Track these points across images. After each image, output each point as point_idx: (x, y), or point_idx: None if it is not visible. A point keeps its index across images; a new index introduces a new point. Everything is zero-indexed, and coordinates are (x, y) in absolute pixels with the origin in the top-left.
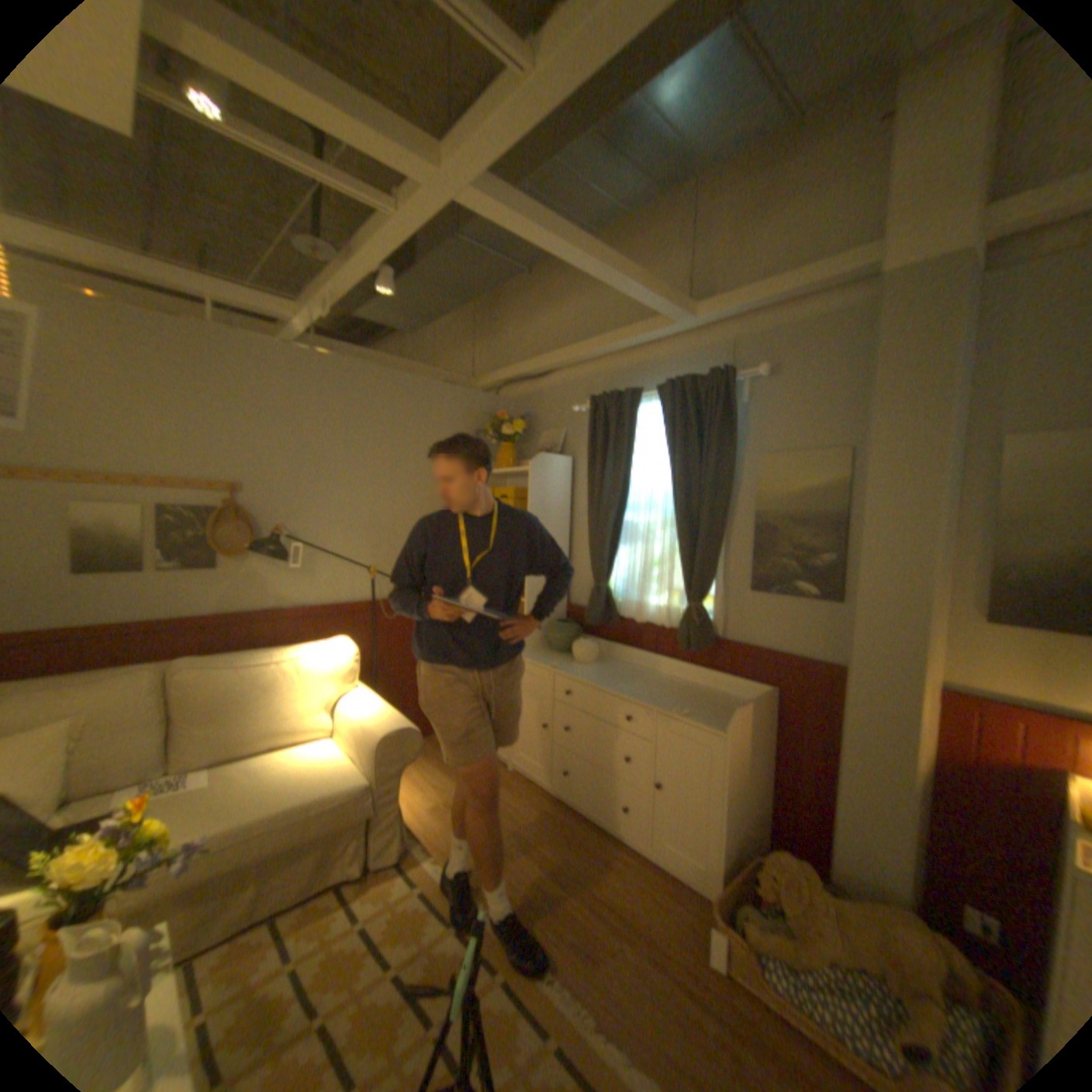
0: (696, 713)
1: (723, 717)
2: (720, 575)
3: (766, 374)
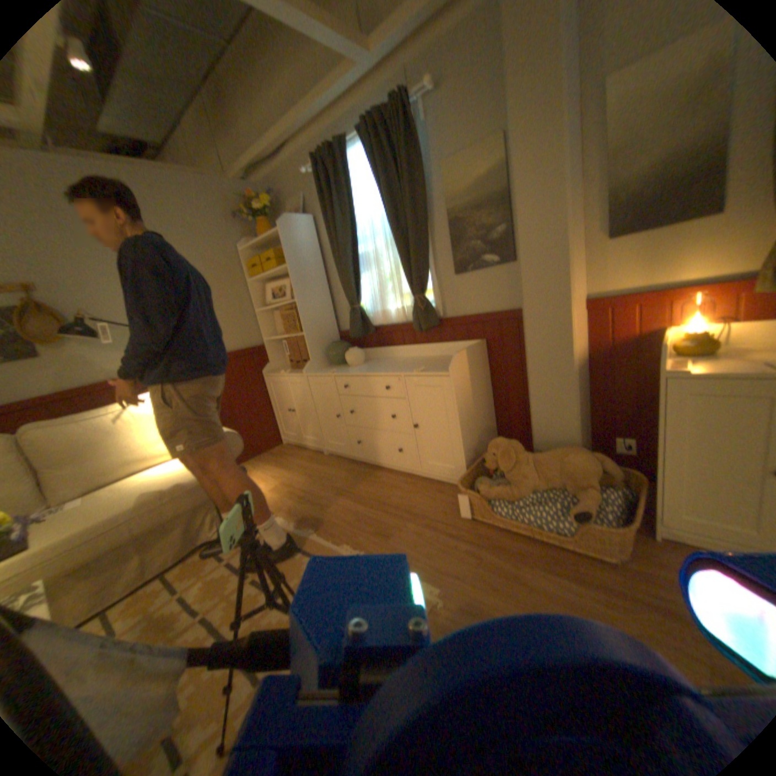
0: (430, 368)
1: (449, 365)
2: (433, 270)
3: (432, 86)
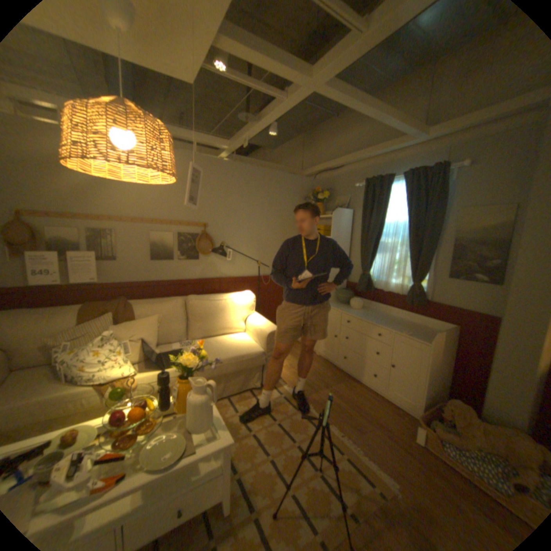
0: (415, 335)
1: (429, 337)
2: (431, 269)
3: (468, 164)
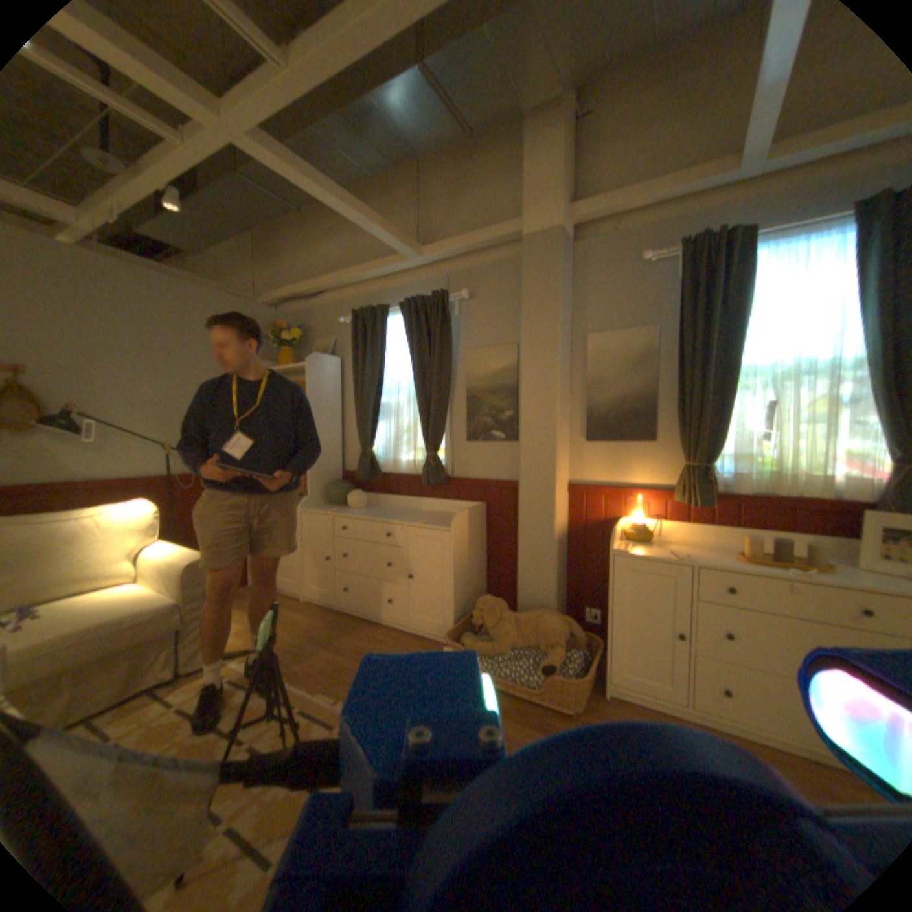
0: (433, 522)
1: (450, 522)
2: (447, 433)
3: (468, 297)
